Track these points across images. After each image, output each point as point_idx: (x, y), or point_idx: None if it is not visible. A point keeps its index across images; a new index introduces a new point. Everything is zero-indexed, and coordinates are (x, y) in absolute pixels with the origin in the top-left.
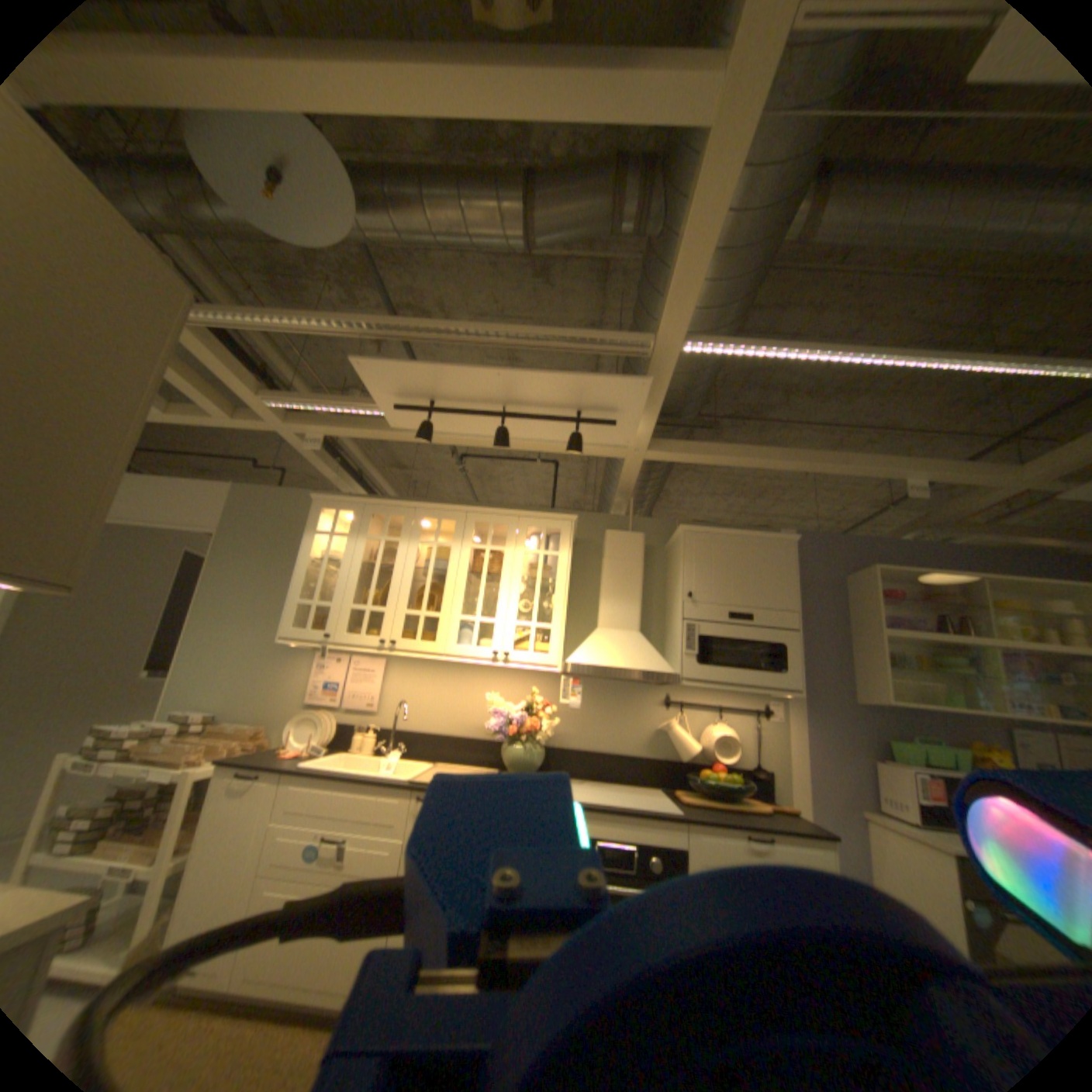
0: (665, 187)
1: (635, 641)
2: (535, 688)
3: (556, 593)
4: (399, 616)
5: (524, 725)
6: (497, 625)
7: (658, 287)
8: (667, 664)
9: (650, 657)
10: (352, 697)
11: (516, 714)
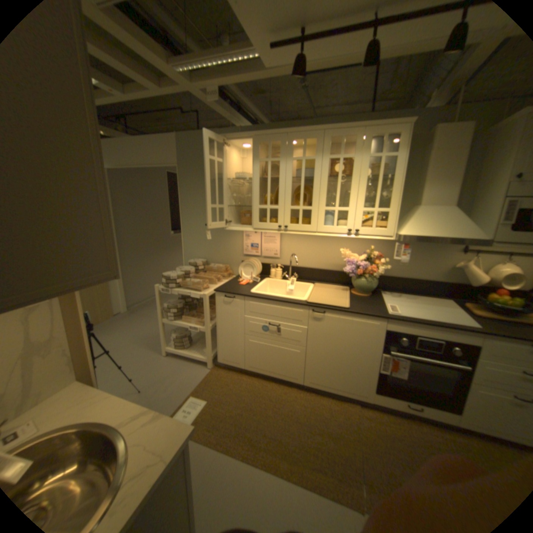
0: None
1: (457, 215)
2: (372, 244)
3: (396, 187)
4: (289, 212)
5: (370, 271)
6: (352, 213)
7: None
8: (486, 233)
9: (471, 228)
10: (268, 252)
11: (362, 262)
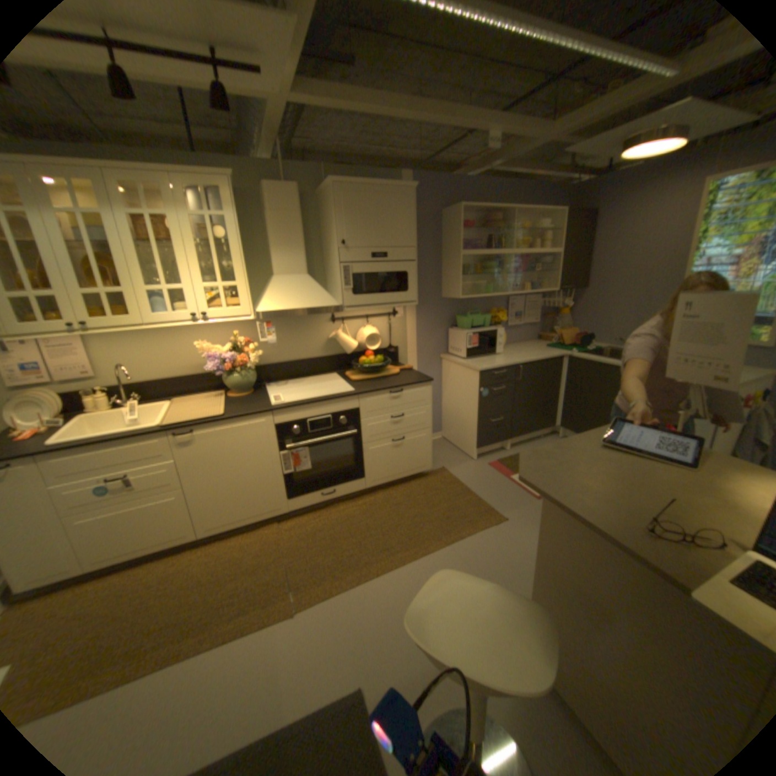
0: None
1: (307, 285)
2: (235, 330)
3: (234, 255)
4: (77, 298)
5: (237, 362)
6: (188, 292)
7: None
8: (333, 300)
9: (321, 297)
10: (62, 372)
11: (227, 354)
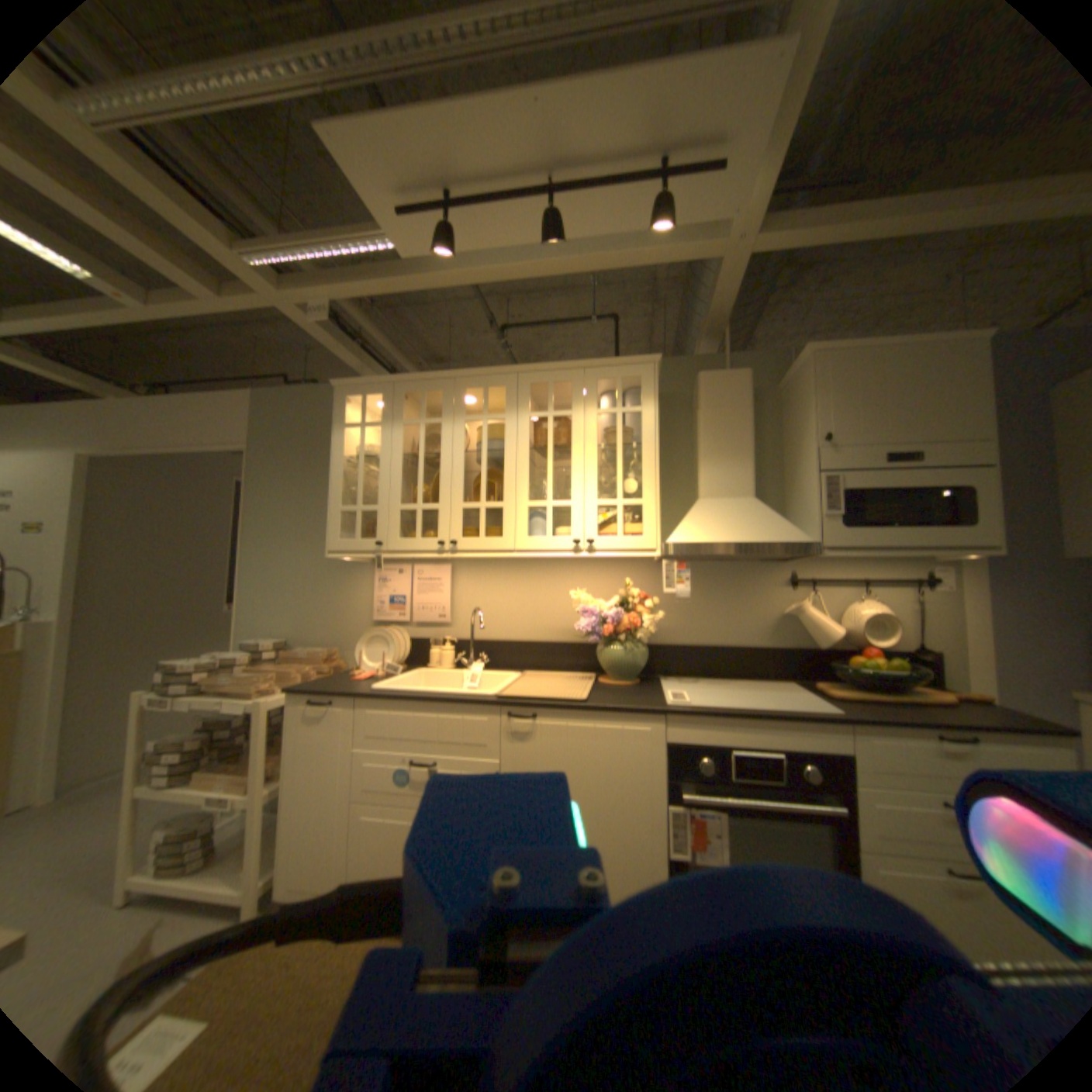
0: None
1: (752, 508)
2: (626, 579)
3: (643, 459)
4: (456, 510)
5: (621, 622)
6: (574, 508)
7: None
8: (801, 531)
9: (777, 525)
10: (422, 608)
11: (609, 610)
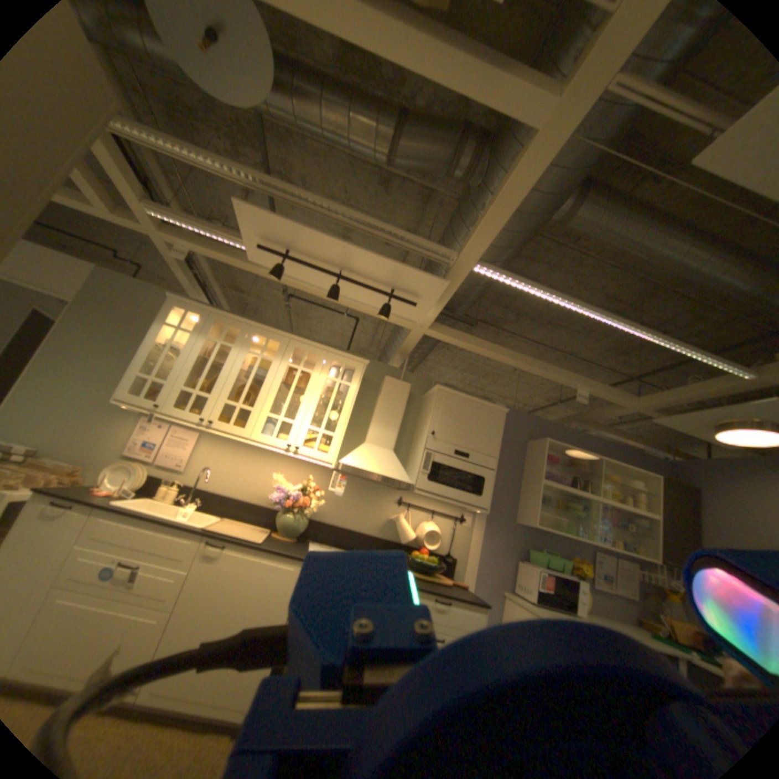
0: (490, 158)
1: (388, 457)
2: (309, 477)
3: (342, 413)
4: (219, 404)
5: (297, 502)
6: (294, 427)
7: (466, 223)
8: (407, 477)
9: (397, 470)
10: (164, 458)
11: (293, 493)
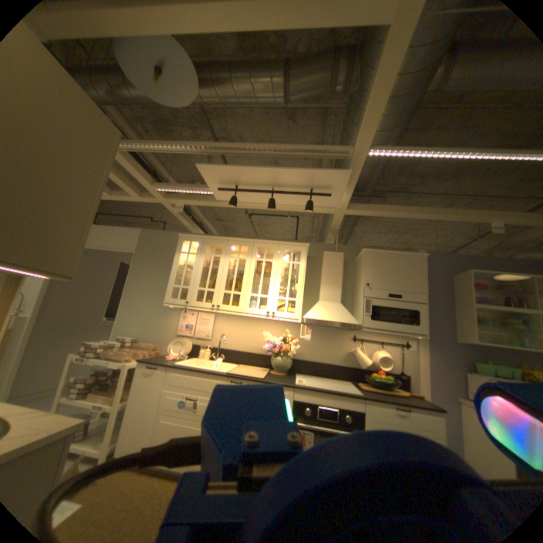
0: (361, 64)
1: (338, 308)
2: (287, 330)
3: (298, 283)
4: (221, 293)
5: (282, 348)
6: (269, 299)
7: (355, 121)
8: (355, 320)
9: (346, 316)
10: (199, 332)
11: (278, 342)
